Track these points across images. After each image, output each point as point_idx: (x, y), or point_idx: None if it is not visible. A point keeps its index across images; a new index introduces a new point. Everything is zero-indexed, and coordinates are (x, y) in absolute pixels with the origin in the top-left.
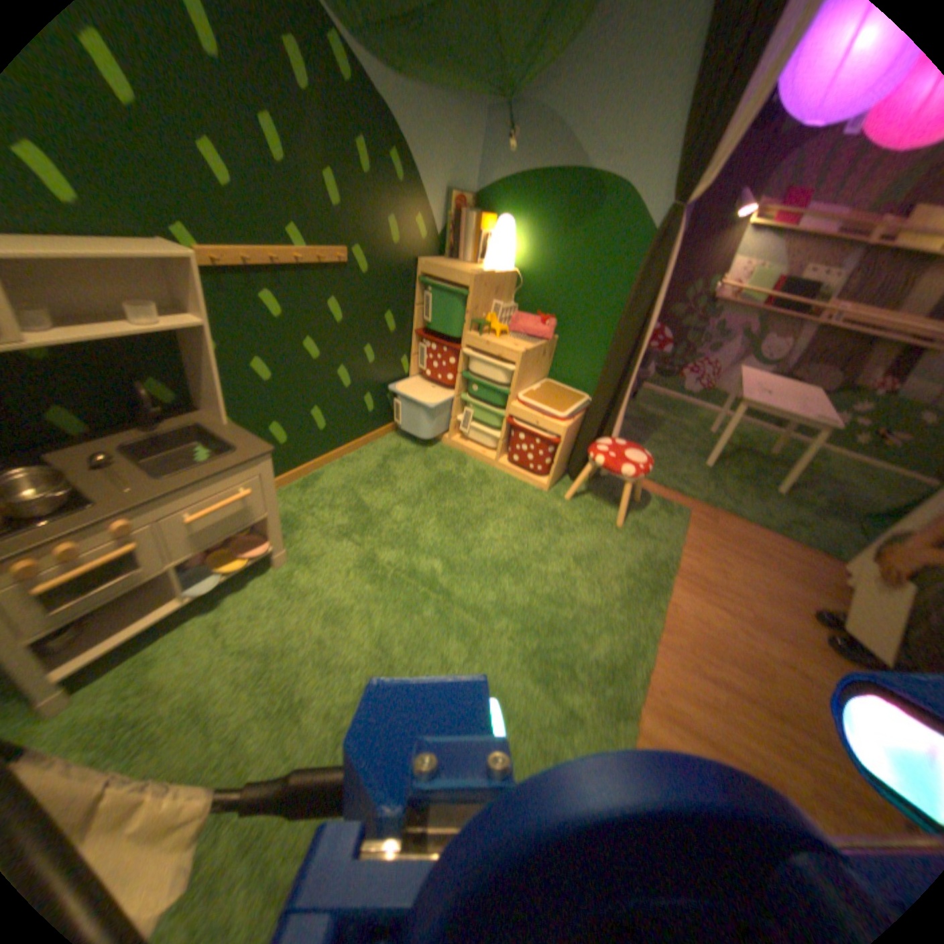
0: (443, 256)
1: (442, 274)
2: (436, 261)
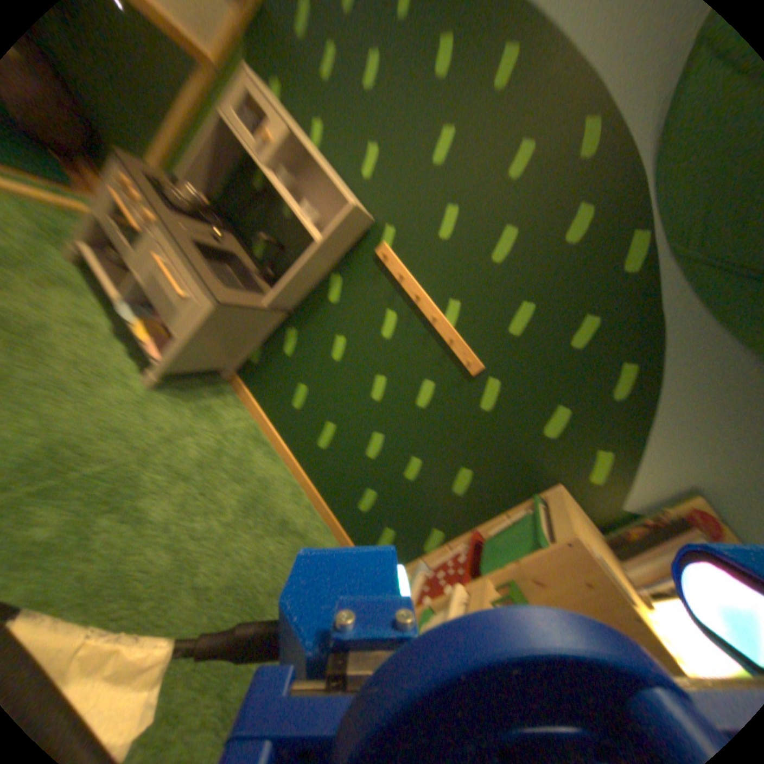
0: (605, 538)
1: (557, 515)
2: (574, 508)
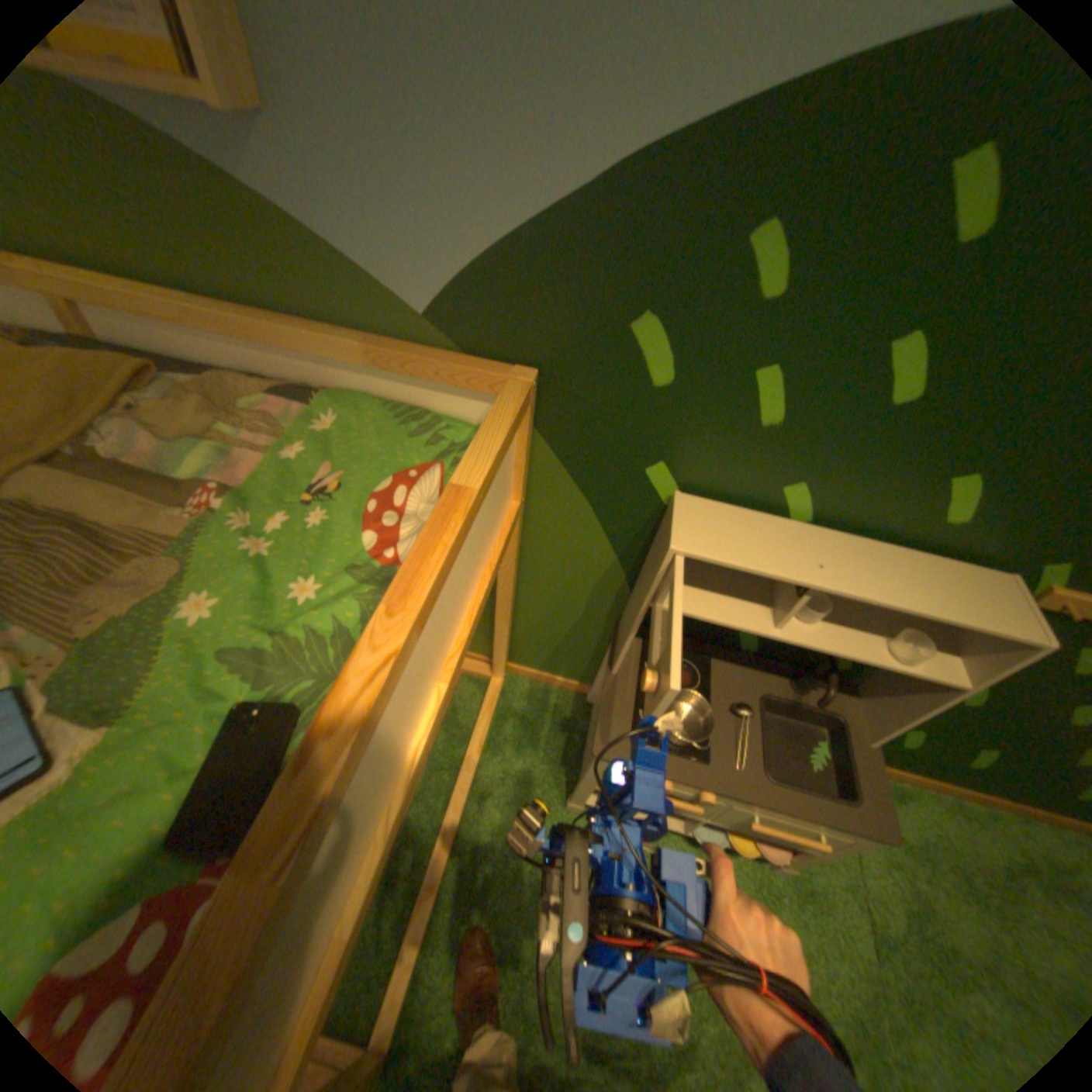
0: None
1: None
2: None
